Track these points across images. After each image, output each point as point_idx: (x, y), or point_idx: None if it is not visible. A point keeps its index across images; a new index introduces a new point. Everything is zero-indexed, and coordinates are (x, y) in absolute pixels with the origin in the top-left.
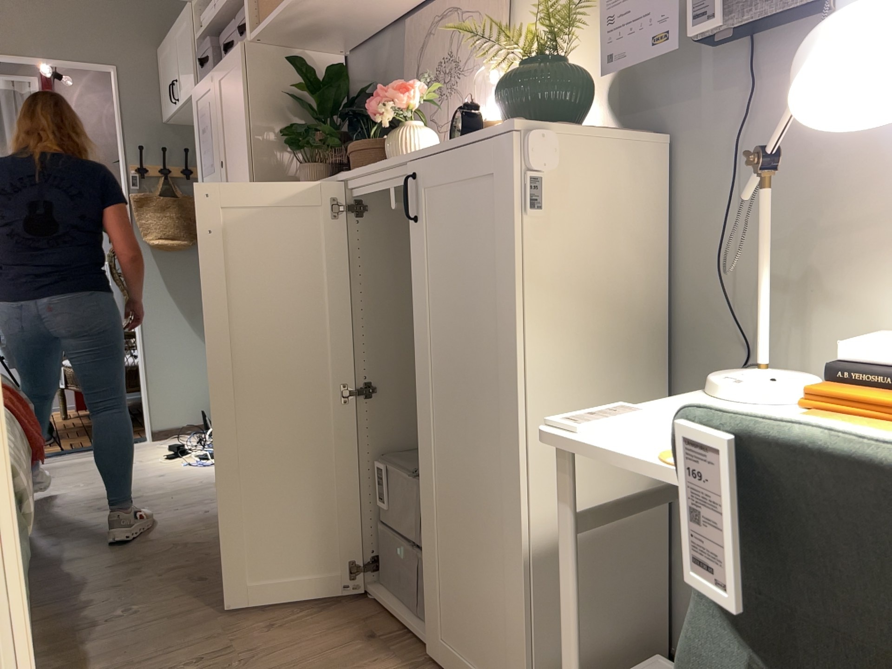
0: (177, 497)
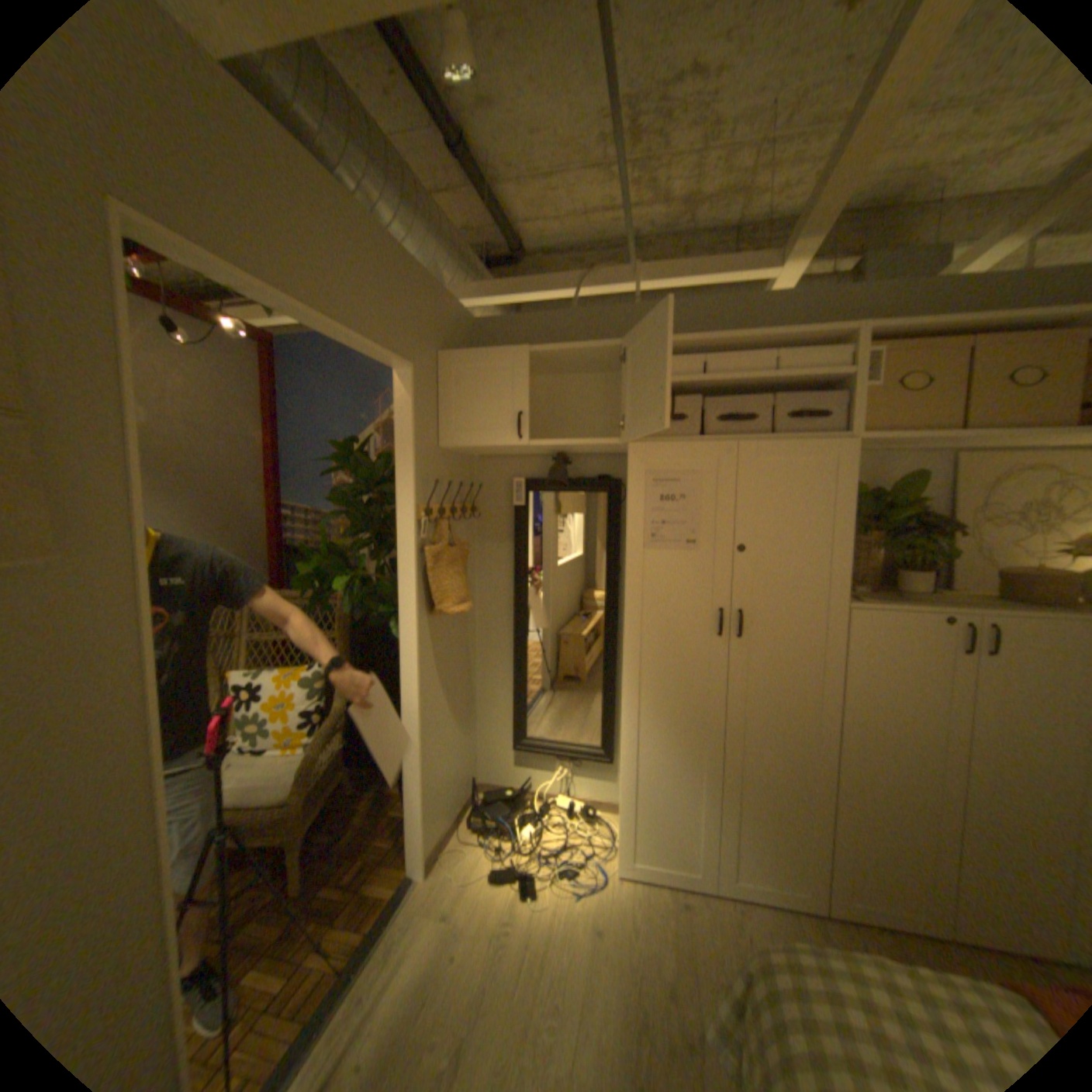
0: (706, 959)
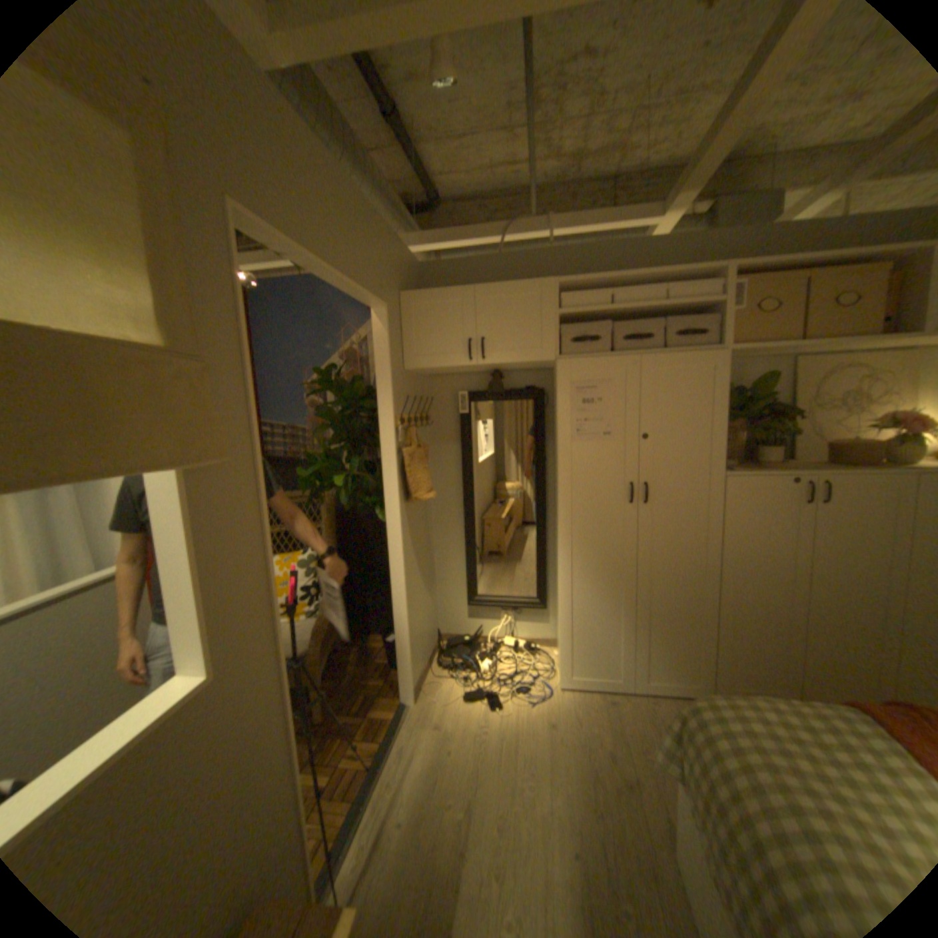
0: (632, 735)
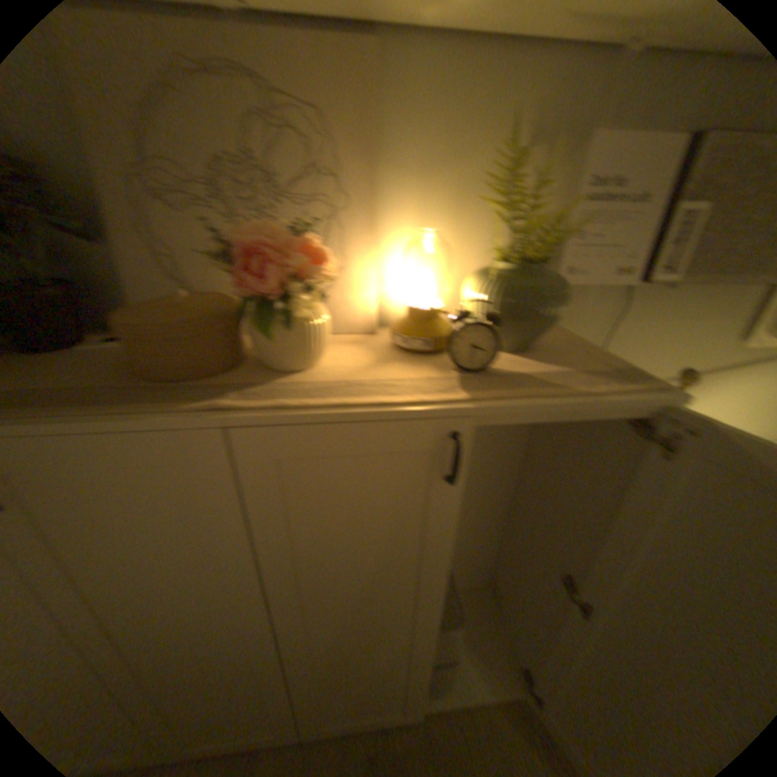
0: None
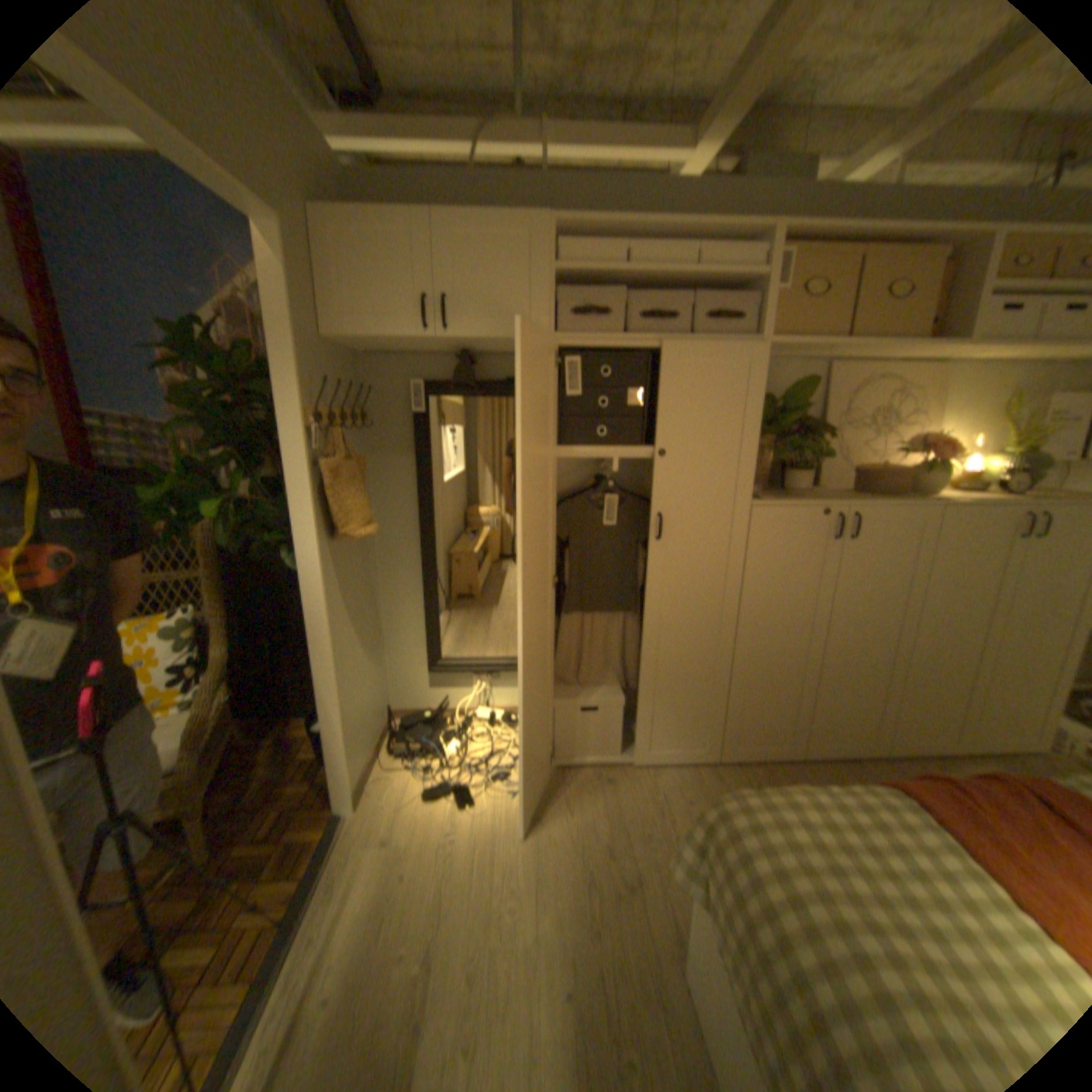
0: (631, 817)
